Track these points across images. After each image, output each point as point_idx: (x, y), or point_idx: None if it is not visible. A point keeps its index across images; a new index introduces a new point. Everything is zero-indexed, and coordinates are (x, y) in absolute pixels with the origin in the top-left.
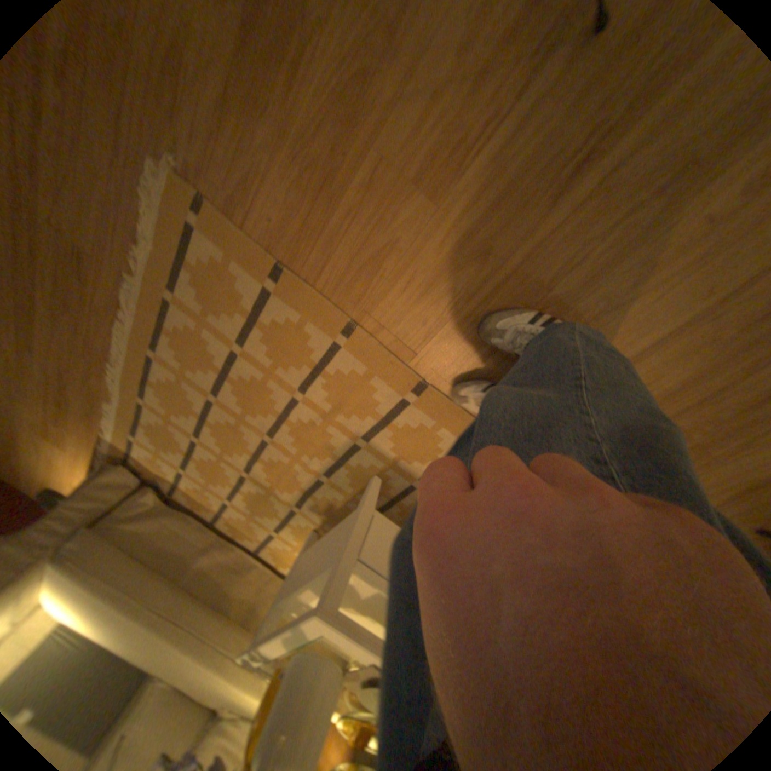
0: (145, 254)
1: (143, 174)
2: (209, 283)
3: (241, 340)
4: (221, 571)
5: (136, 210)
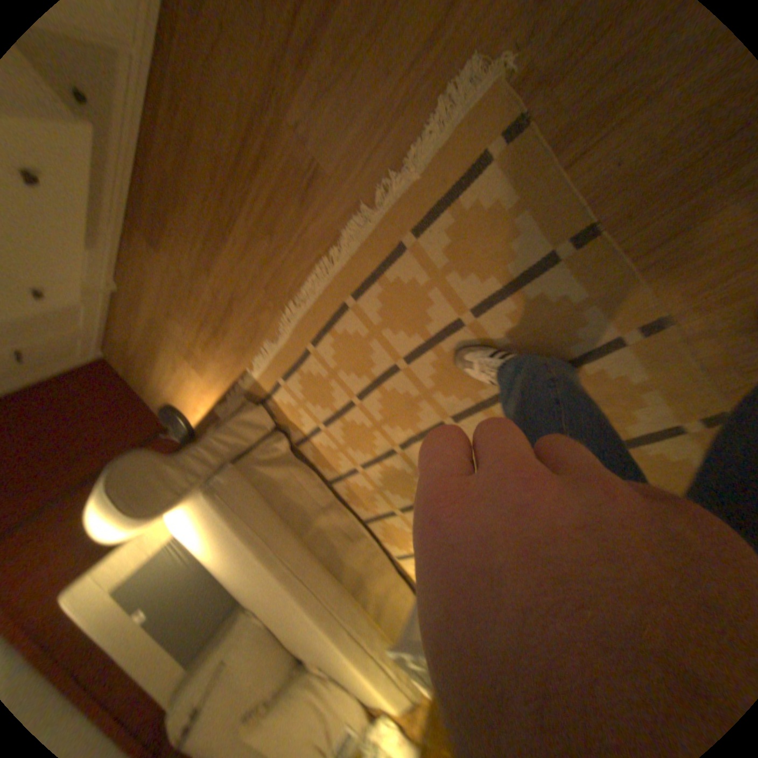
0: (407, 183)
1: (459, 77)
2: (476, 233)
3: (482, 308)
4: (334, 532)
5: (423, 125)
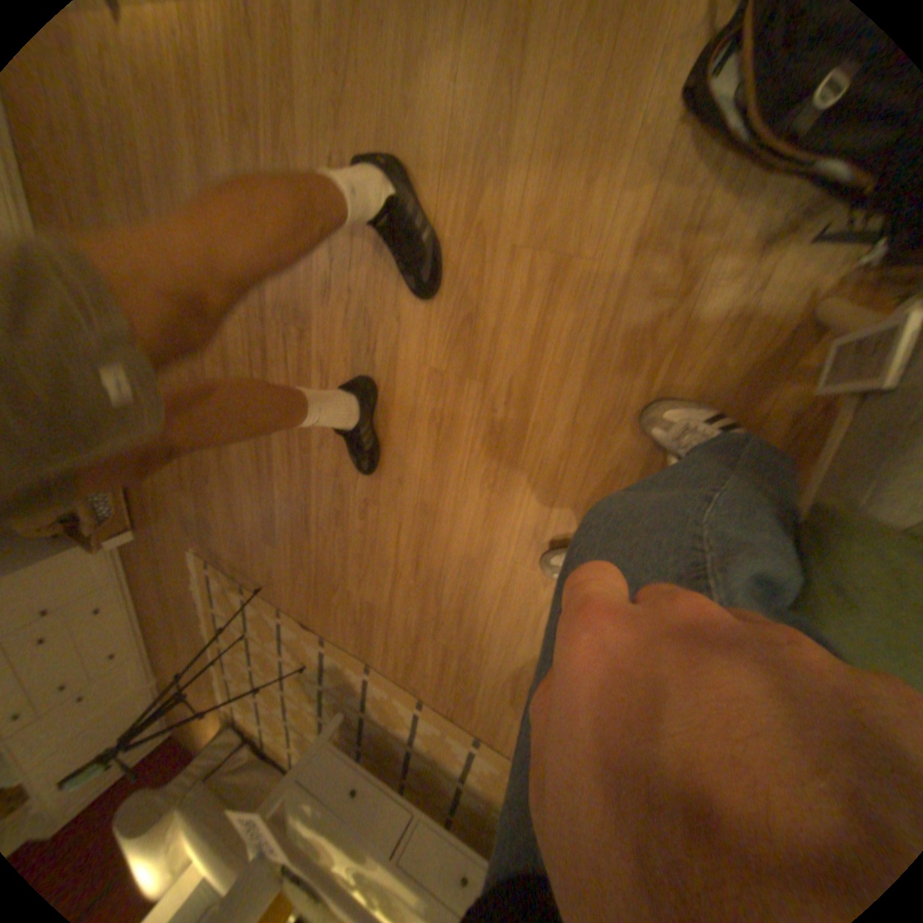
0: (193, 592)
1: (182, 557)
2: (218, 601)
3: (240, 629)
4: None
5: (185, 572)
